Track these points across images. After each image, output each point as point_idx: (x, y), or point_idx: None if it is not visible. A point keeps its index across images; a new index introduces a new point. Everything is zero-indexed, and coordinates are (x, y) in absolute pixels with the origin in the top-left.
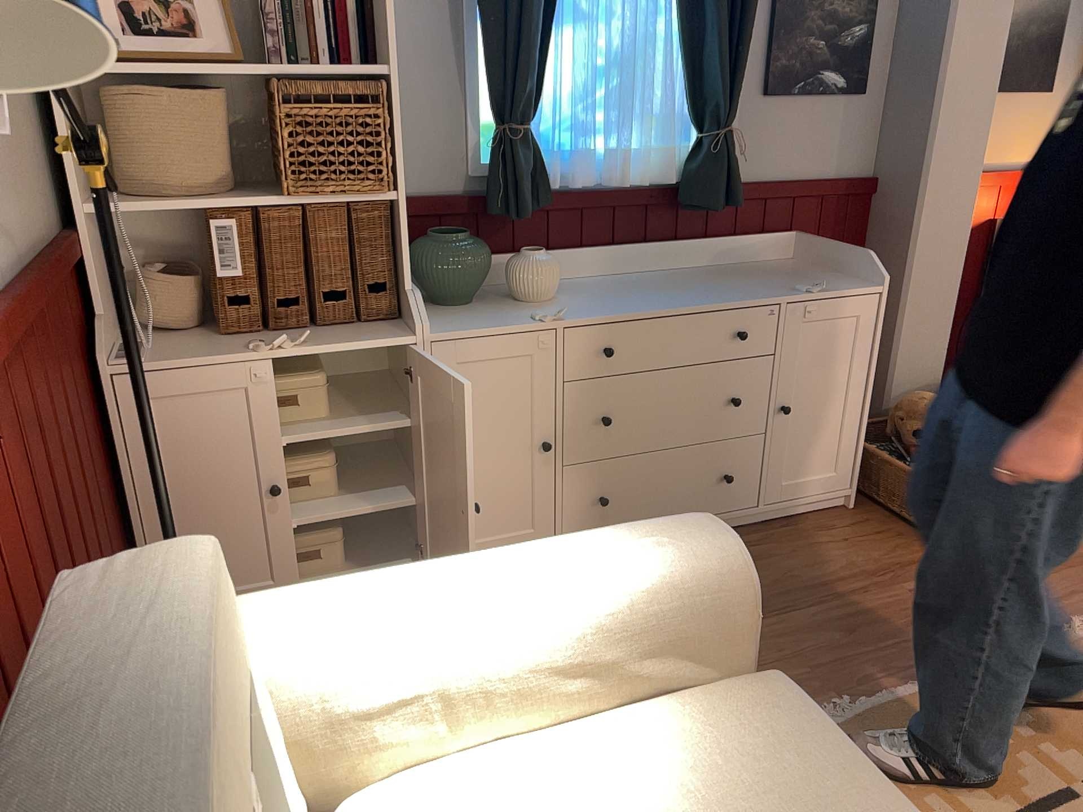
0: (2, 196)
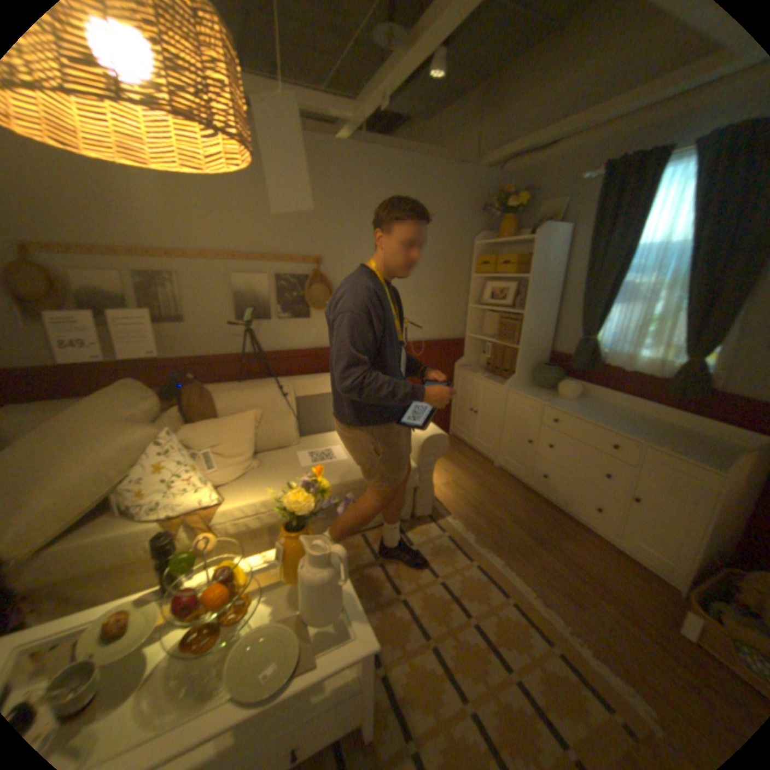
0: (430, 327)
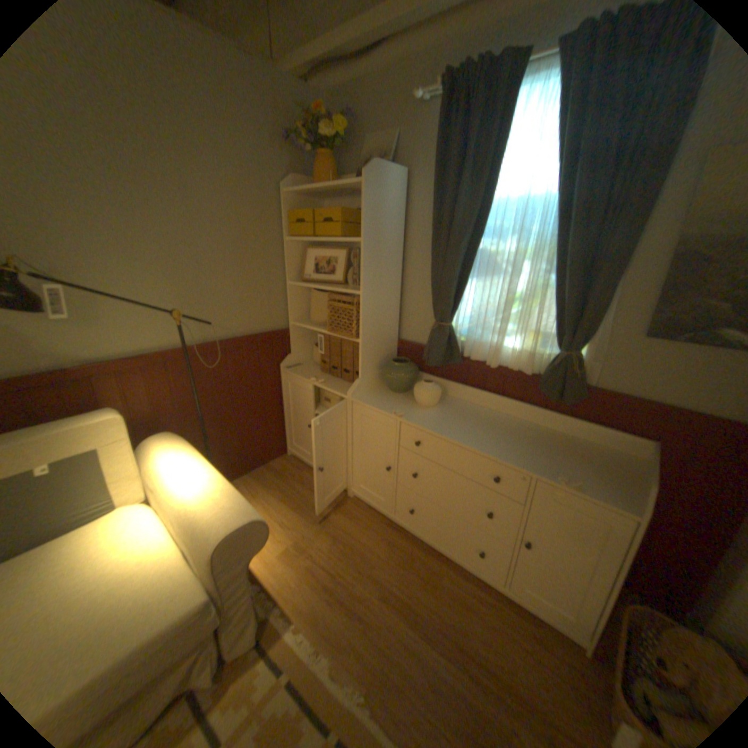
0: (232, 318)
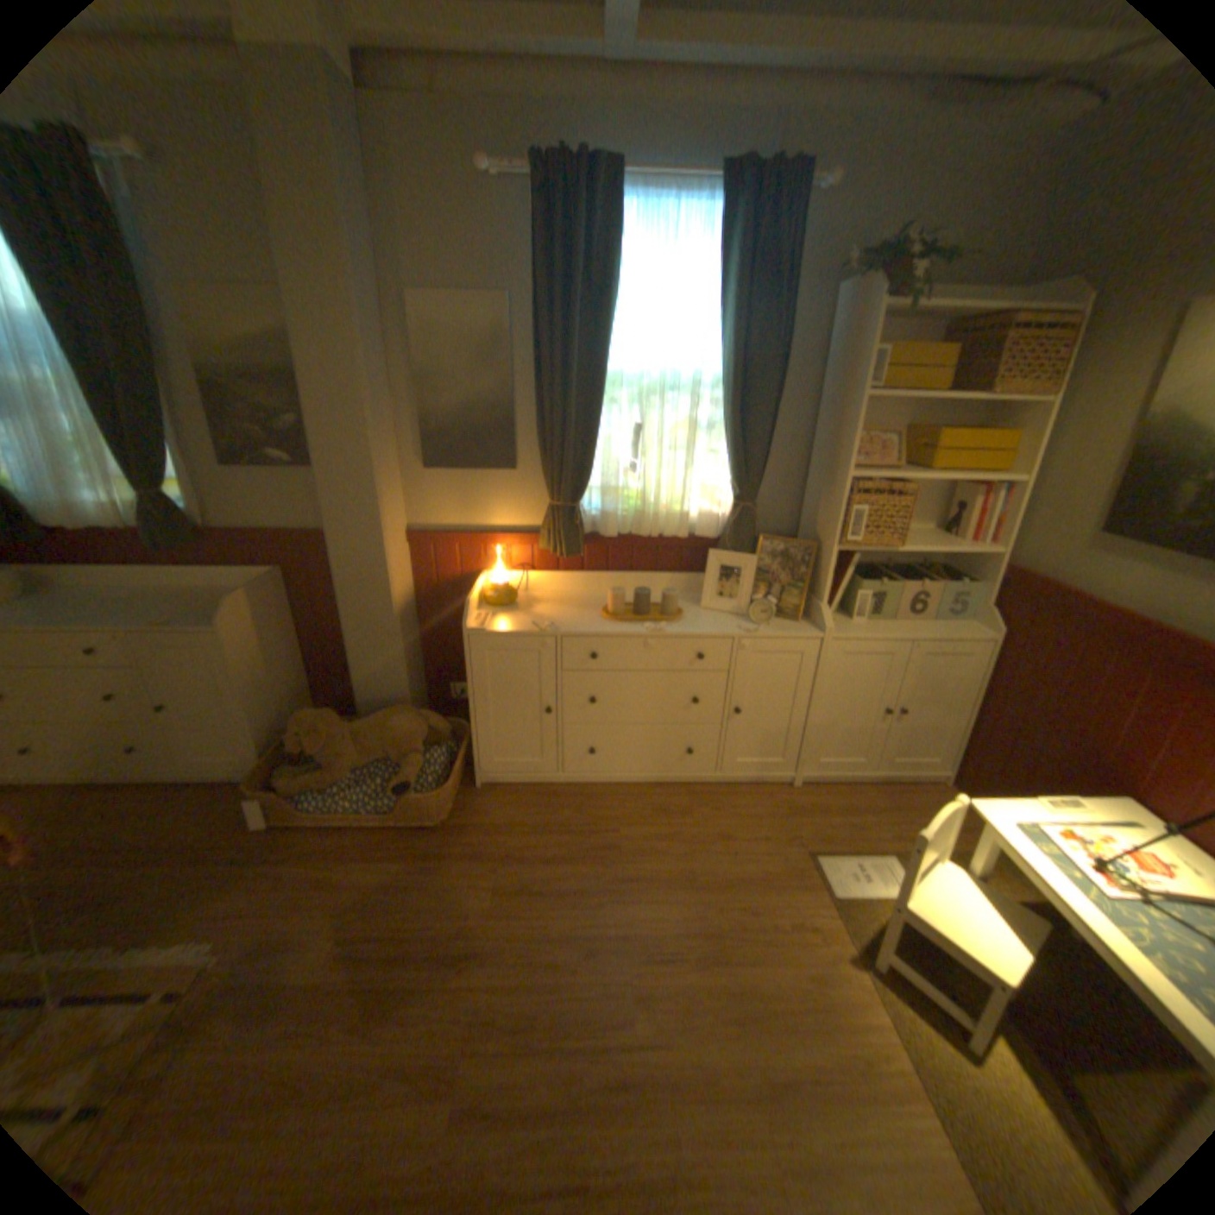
0: None
